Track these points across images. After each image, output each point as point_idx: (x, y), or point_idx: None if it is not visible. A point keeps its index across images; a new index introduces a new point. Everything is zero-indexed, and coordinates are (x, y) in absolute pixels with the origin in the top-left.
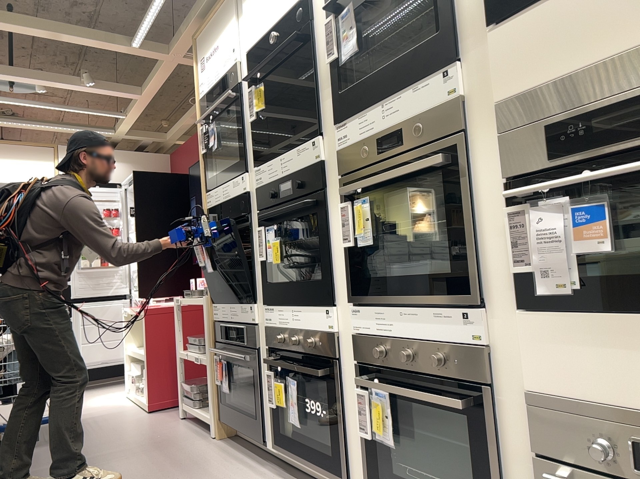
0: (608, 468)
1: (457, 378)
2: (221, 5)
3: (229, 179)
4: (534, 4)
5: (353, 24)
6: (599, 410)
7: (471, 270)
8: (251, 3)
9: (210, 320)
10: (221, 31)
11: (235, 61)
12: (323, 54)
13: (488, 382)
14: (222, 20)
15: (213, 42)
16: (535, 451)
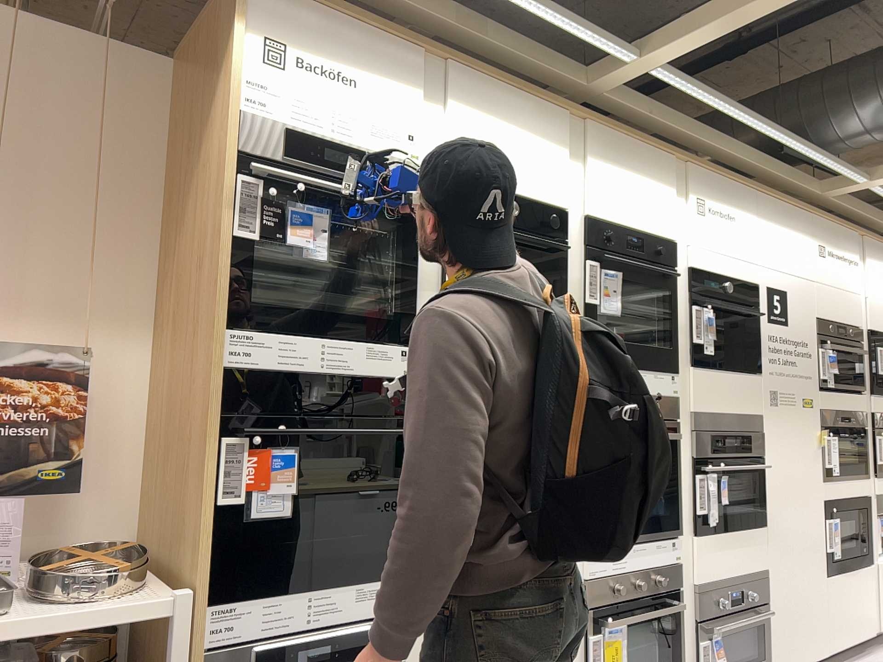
0: (723, 610)
1: (665, 590)
2: (388, 34)
3: (354, 339)
4: (707, 368)
5: (620, 291)
6: (720, 582)
7: (677, 512)
8: (474, 122)
9: (196, 651)
10: (376, 71)
11: (415, 158)
12: (574, 285)
13: (679, 586)
14: (385, 60)
15: (340, 58)
16: (699, 618)
